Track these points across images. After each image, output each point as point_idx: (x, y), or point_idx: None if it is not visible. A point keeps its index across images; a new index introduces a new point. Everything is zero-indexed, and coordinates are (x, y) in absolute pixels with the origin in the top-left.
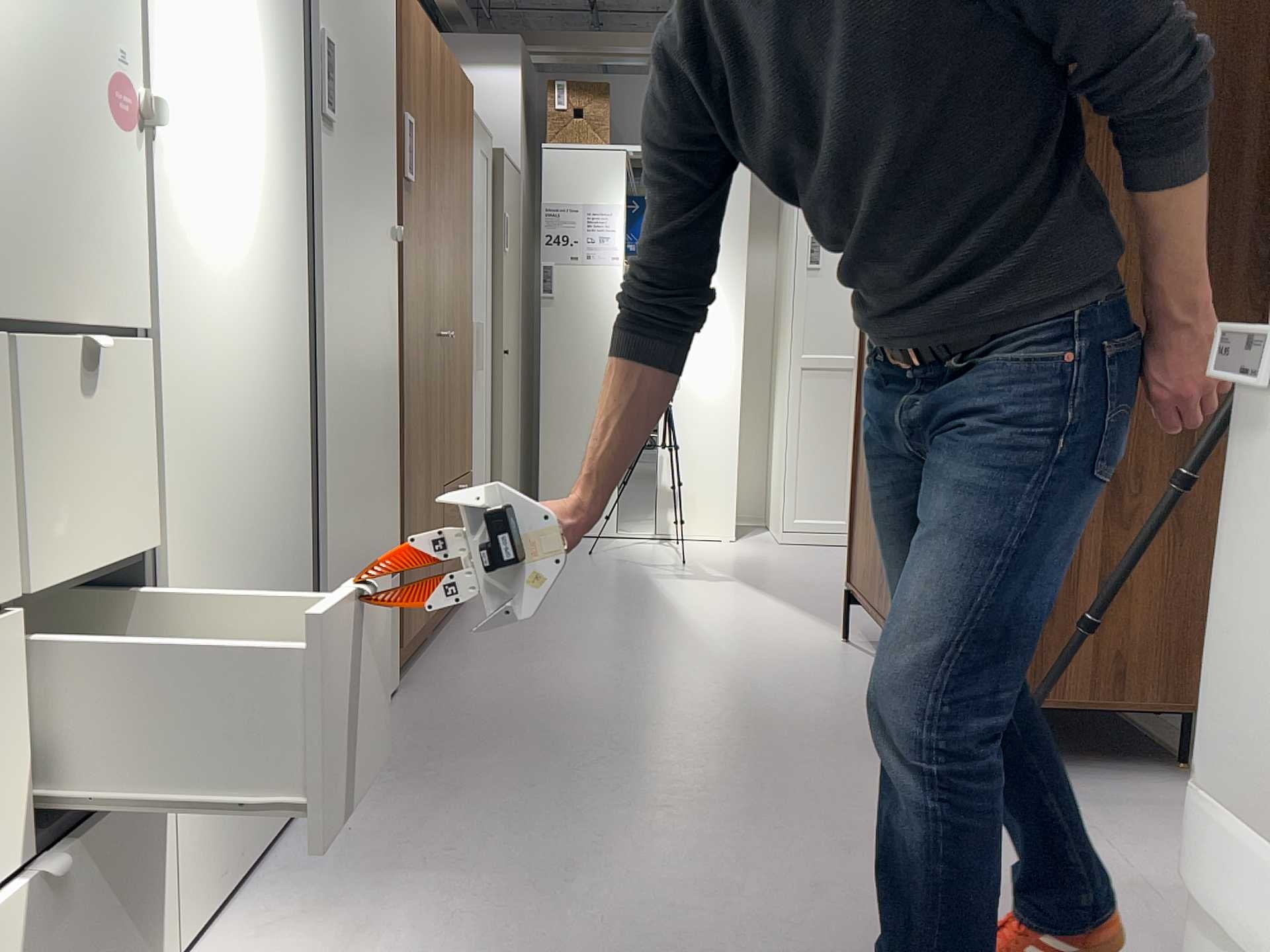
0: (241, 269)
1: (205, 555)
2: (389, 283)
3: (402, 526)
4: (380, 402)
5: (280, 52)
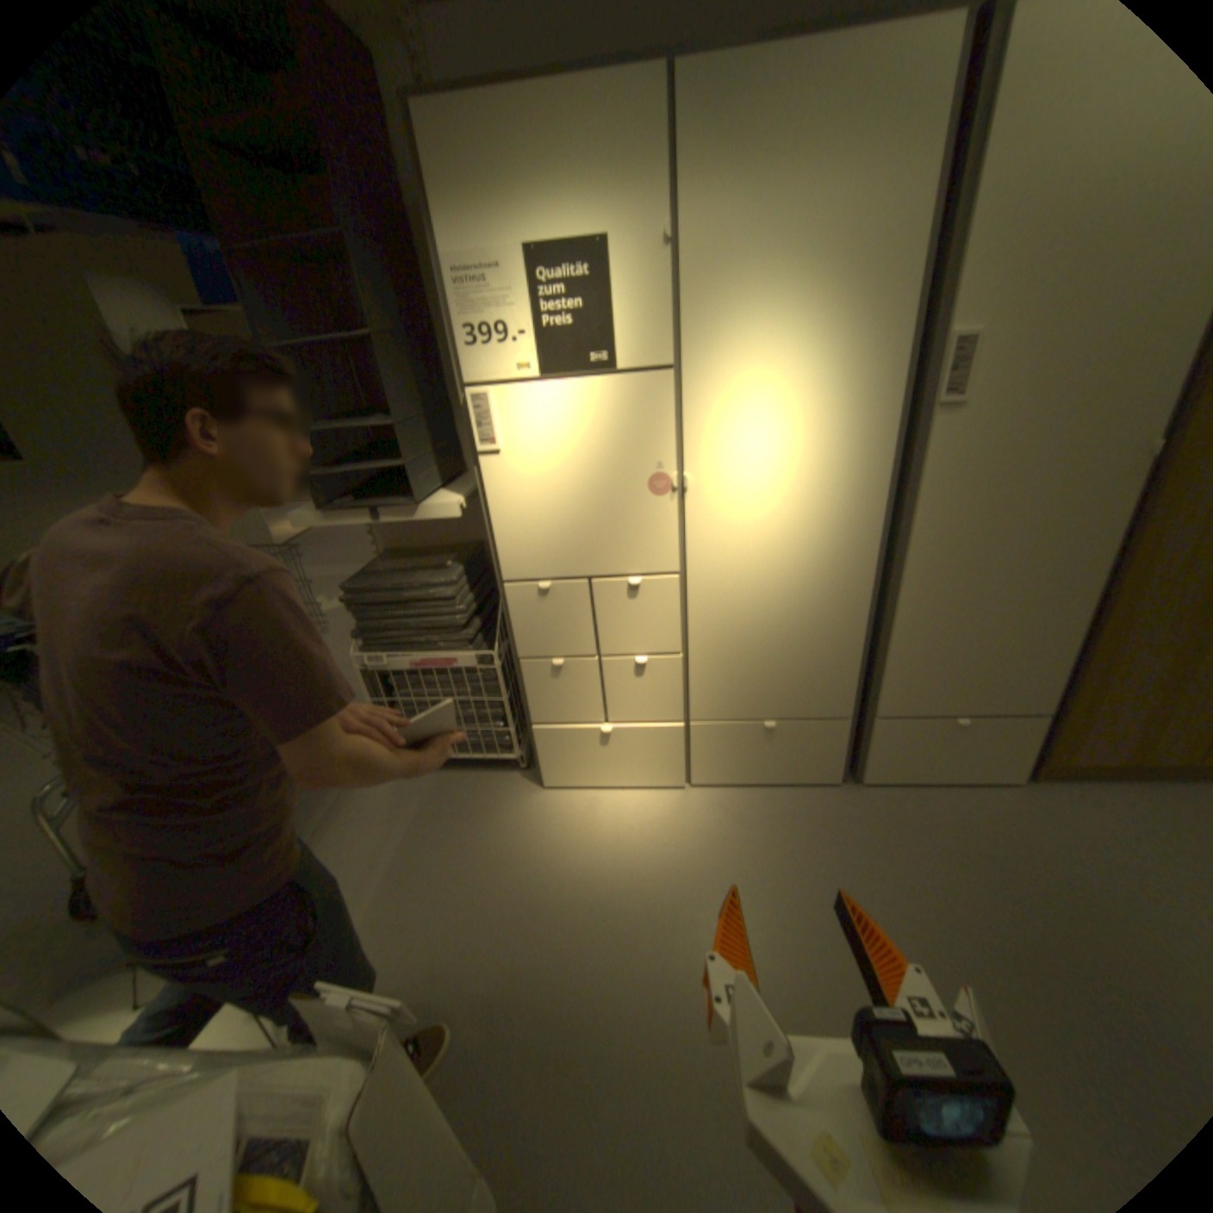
0: (784, 534)
1: (730, 661)
2: (1112, 499)
3: (1084, 688)
4: (1045, 597)
5: (865, 385)
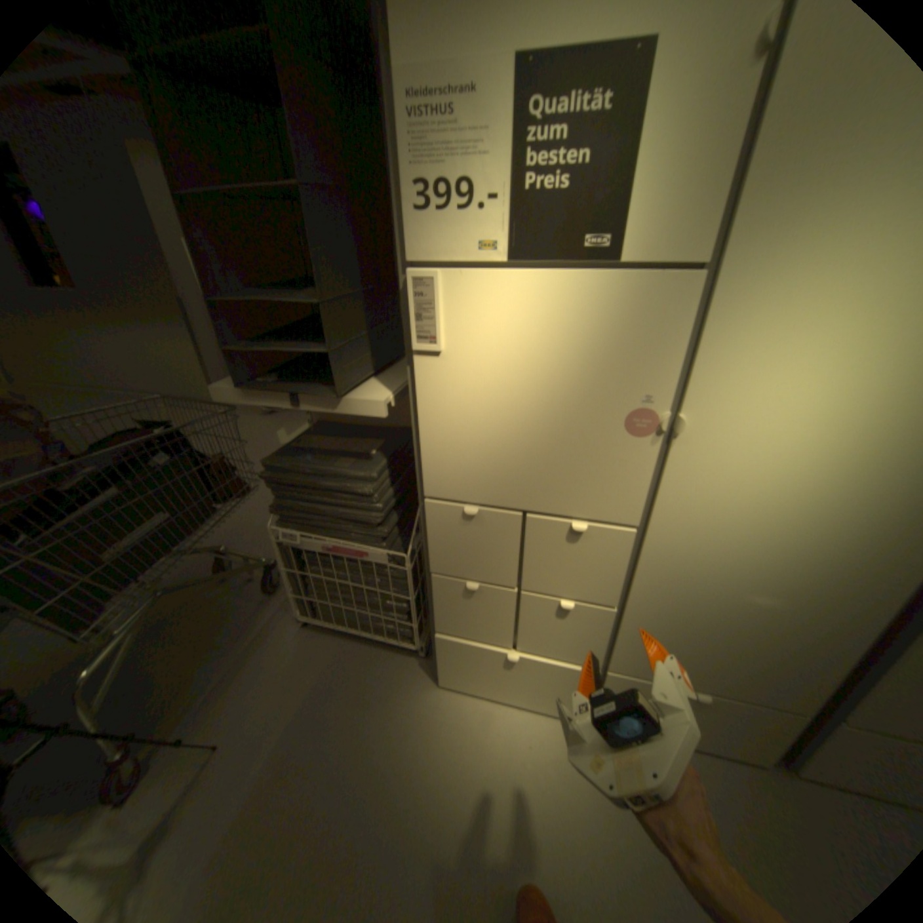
0: (803, 510)
1: (676, 629)
2: None
3: None
4: None
5: None
